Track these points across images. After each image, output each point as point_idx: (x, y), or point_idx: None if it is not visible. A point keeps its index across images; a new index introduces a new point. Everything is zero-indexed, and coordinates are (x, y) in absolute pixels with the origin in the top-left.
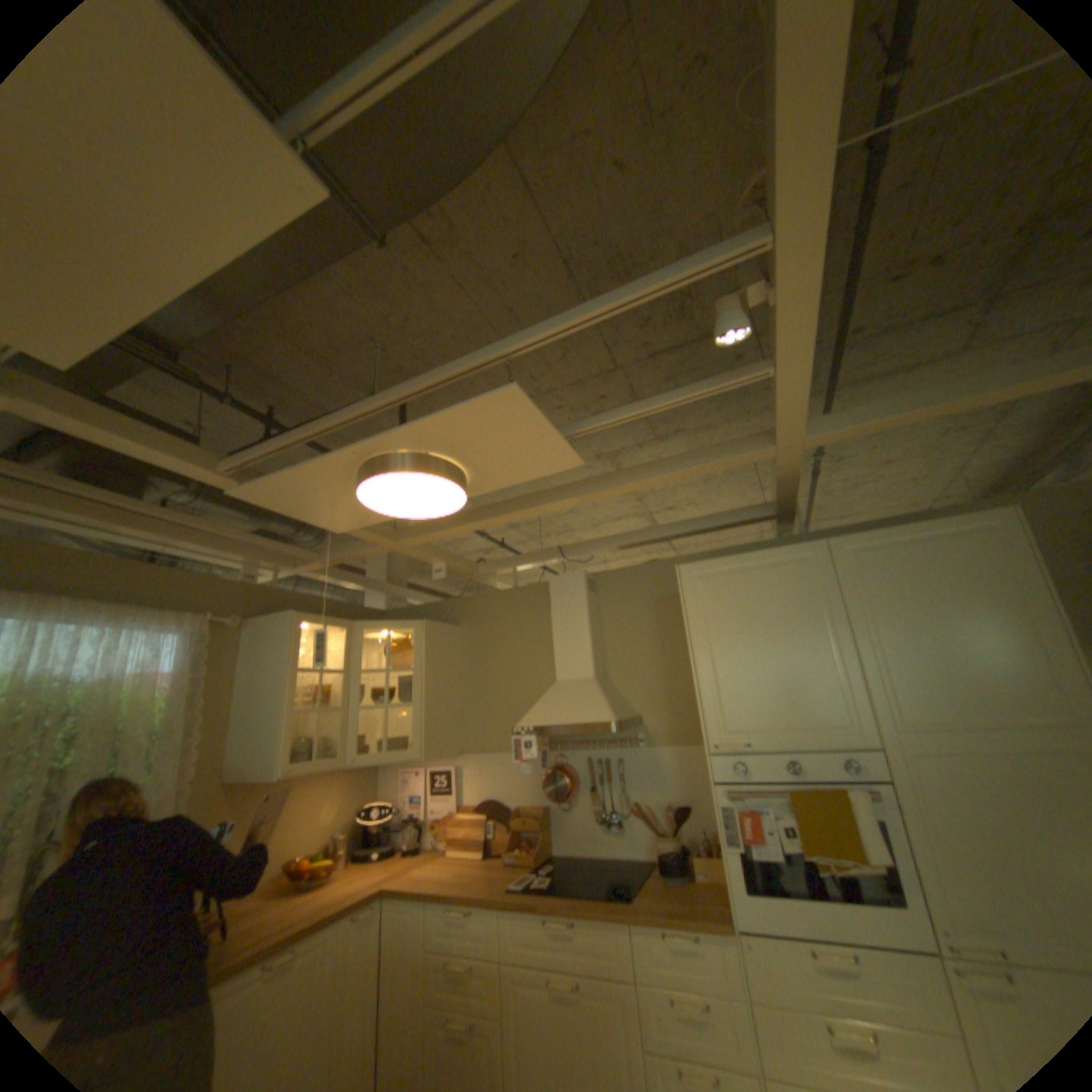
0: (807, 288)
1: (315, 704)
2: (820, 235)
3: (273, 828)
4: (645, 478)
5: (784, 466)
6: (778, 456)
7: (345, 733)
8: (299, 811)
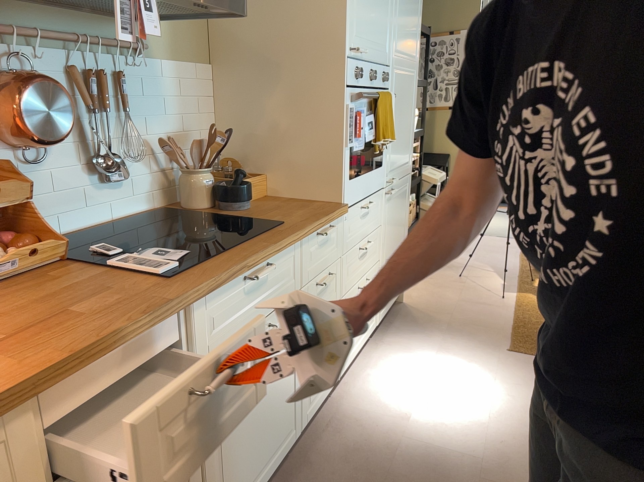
0: None
1: None
2: None
3: None
4: None
5: None
6: None
7: None
8: None
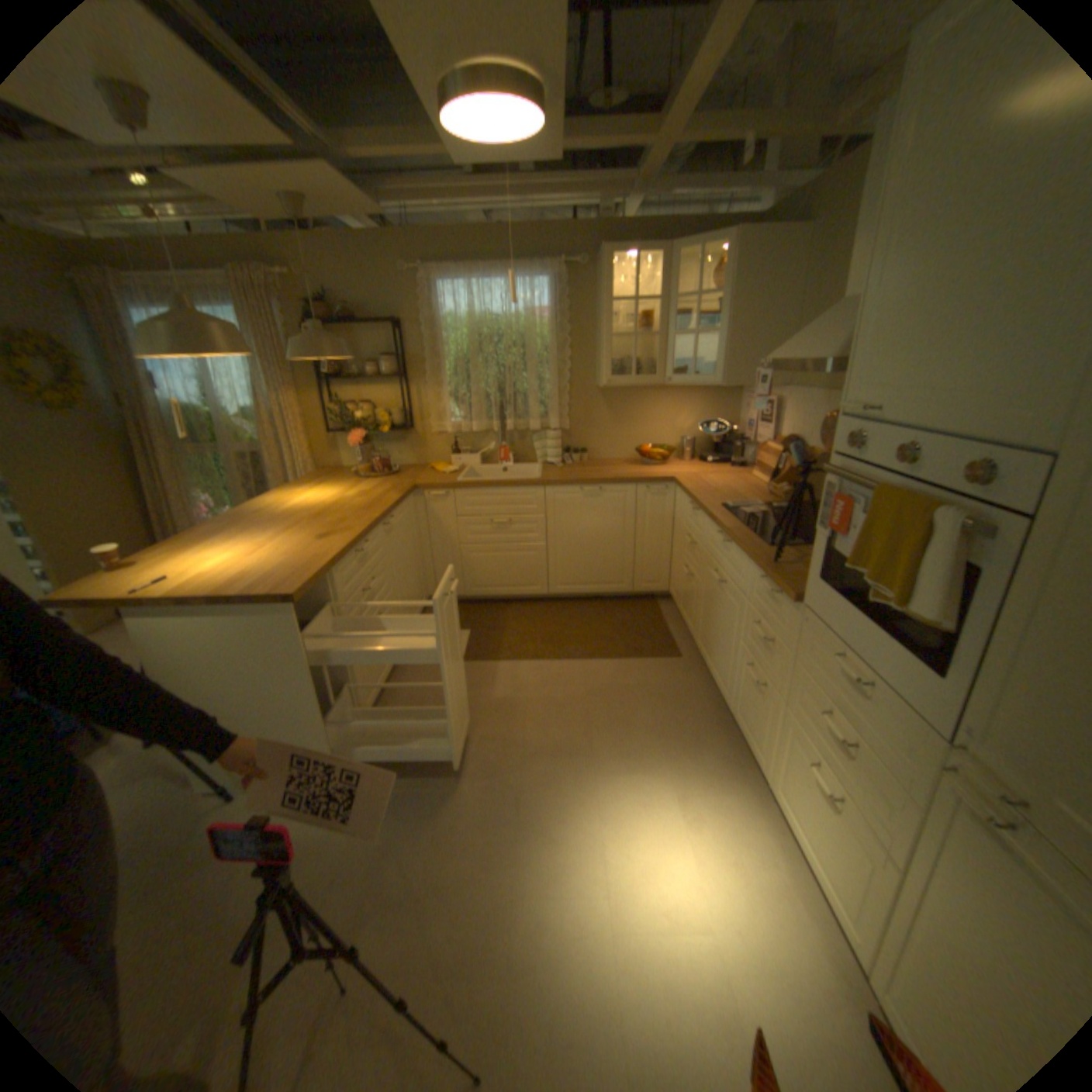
0: None
1: (640, 328)
2: None
3: (637, 420)
4: None
5: None
6: None
7: (666, 354)
8: (658, 413)
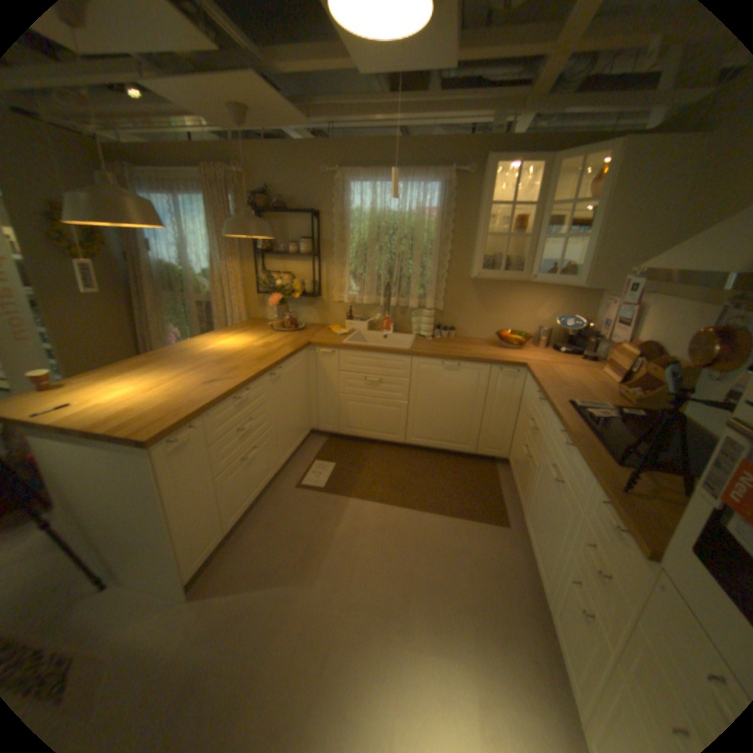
0: None
1: (515, 229)
2: None
3: (503, 308)
4: None
5: None
6: None
7: (536, 254)
8: (522, 303)
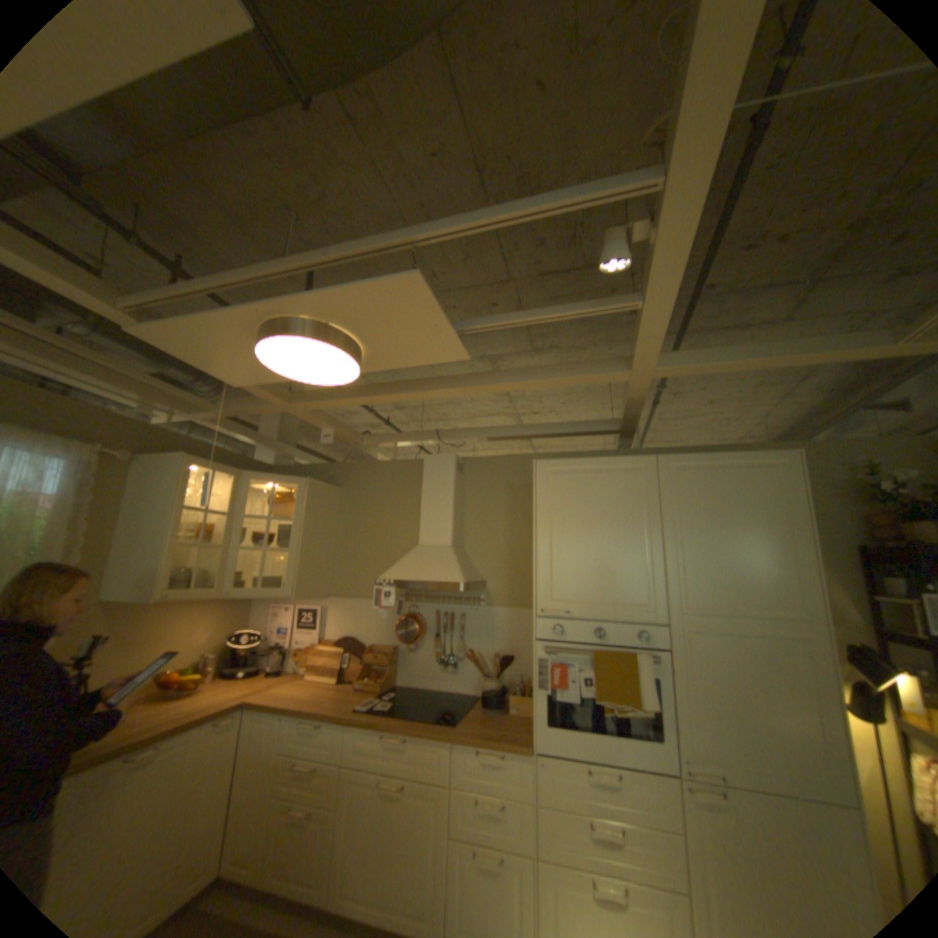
0: (684, 234)
1: (197, 540)
2: (704, 187)
3: (146, 643)
4: (520, 381)
5: (634, 390)
6: (631, 381)
7: (223, 568)
8: (172, 631)
